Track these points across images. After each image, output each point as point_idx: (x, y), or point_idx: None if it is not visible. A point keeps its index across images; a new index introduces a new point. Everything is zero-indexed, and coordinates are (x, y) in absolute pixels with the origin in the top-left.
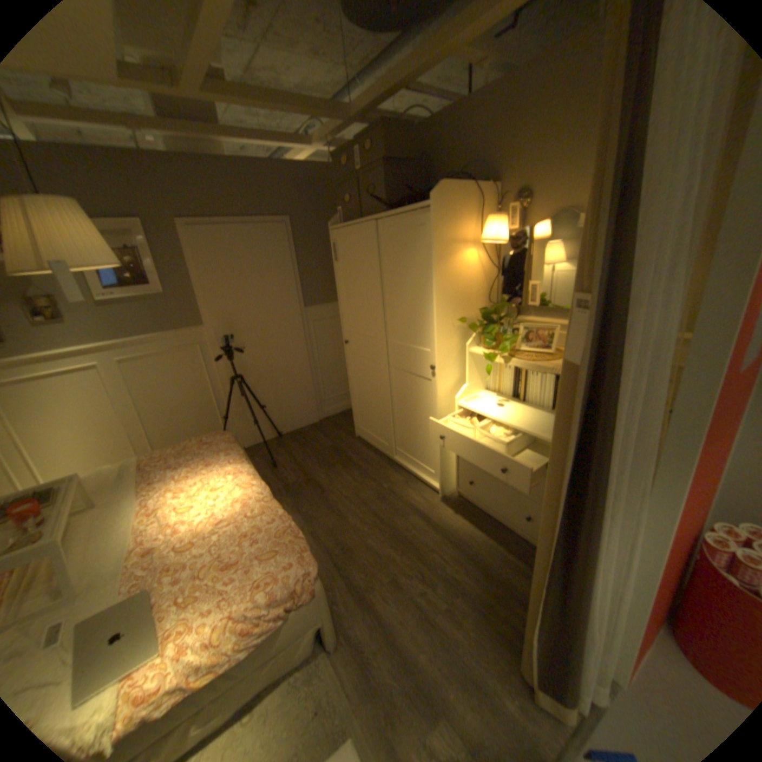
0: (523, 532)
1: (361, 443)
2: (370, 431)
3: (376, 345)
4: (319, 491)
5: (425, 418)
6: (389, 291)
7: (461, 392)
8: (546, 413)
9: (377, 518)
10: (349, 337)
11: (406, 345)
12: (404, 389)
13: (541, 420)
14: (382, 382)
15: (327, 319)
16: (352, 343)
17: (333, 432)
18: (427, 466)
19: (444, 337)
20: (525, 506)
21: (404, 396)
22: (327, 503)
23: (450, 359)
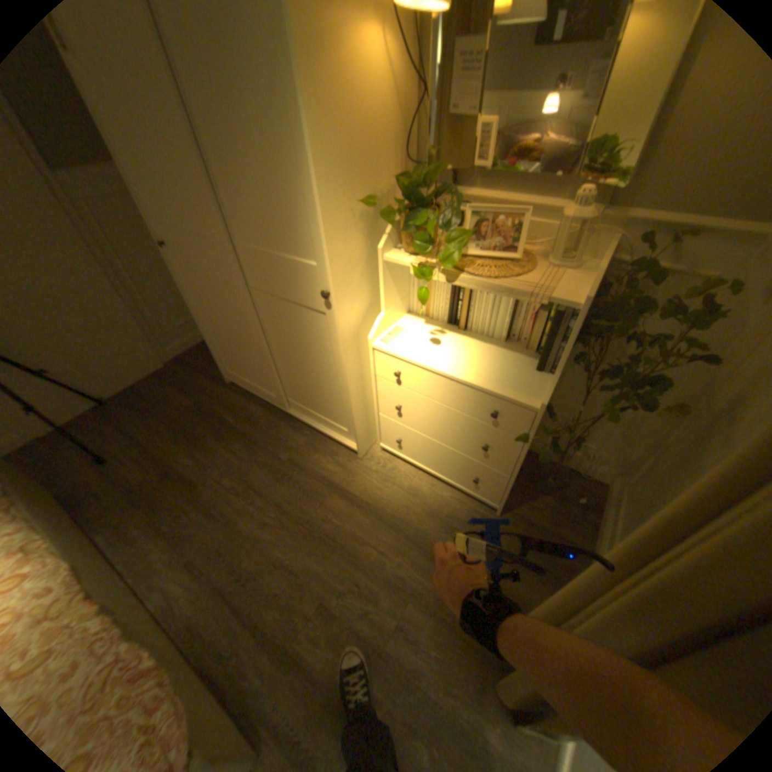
0: (466, 490)
1: (237, 392)
2: (245, 377)
3: (215, 250)
4: (186, 488)
5: (325, 366)
6: (209, 135)
7: (376, 327)
8: (499, 347)
9: (280, 510)
10: (164, 234)
11: (270, 251)
12: (283, 324)
13: (496, 363)
14: (244, 313)
15: (117, 195)
16: (172, 245)
17: (191, 380)
18: (336, 422)
19: (338, 237)
20: (472, 467)
21: (285, 333)
22: (202, 505)
23: (353, 275)
